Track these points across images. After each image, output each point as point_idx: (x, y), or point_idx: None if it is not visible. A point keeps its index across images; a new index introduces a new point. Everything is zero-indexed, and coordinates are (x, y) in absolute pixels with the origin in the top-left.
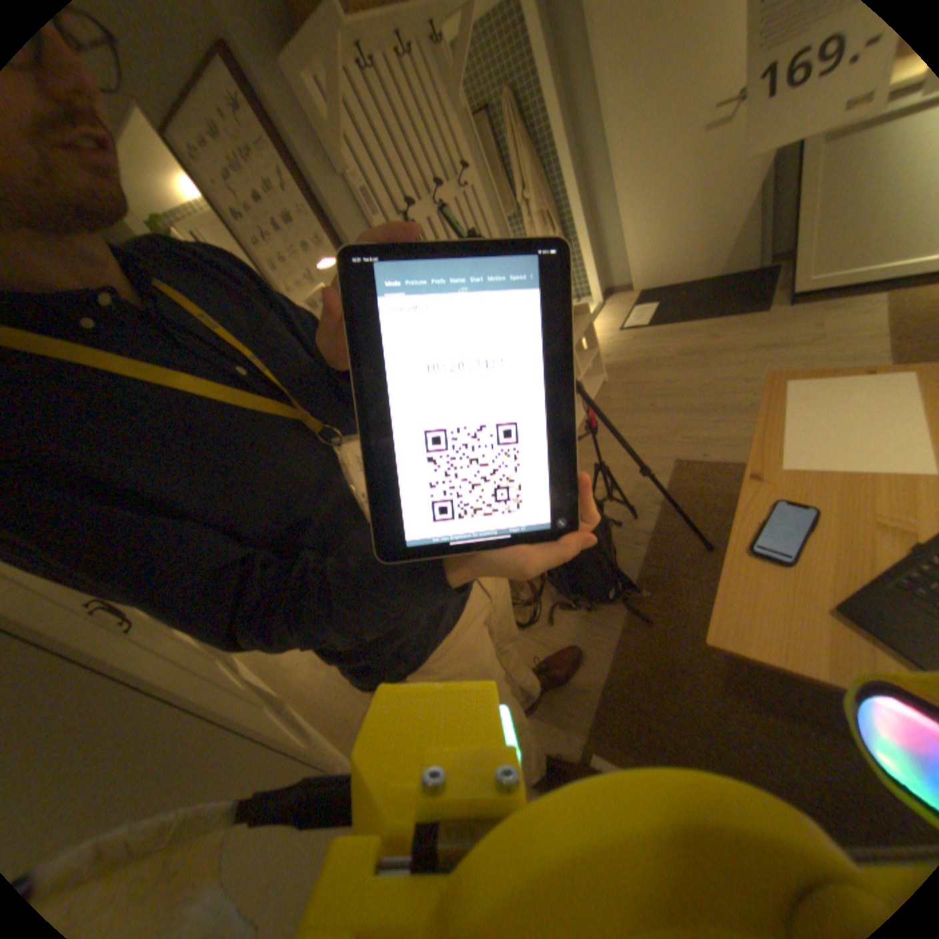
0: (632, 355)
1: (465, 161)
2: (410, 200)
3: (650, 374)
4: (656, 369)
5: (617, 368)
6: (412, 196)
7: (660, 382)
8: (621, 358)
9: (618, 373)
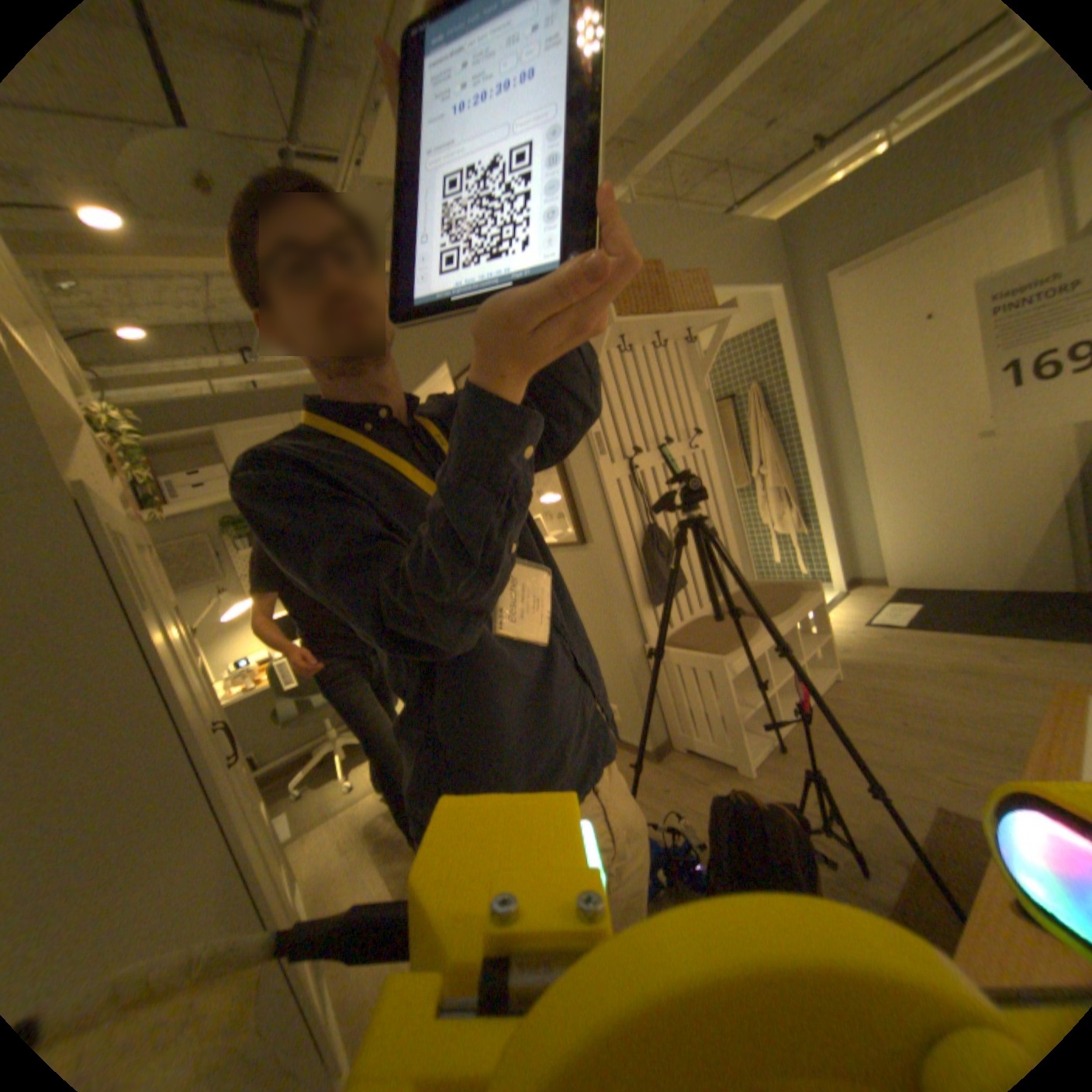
0: (877, 658)
1: (698, 428)
2: (636, 449)
3: (902, 686)
4: (911, 682)
5: (854, 668)
6: (639, 446)
7: (916, 699)
8: (861, 658)
9: (855, 675)
